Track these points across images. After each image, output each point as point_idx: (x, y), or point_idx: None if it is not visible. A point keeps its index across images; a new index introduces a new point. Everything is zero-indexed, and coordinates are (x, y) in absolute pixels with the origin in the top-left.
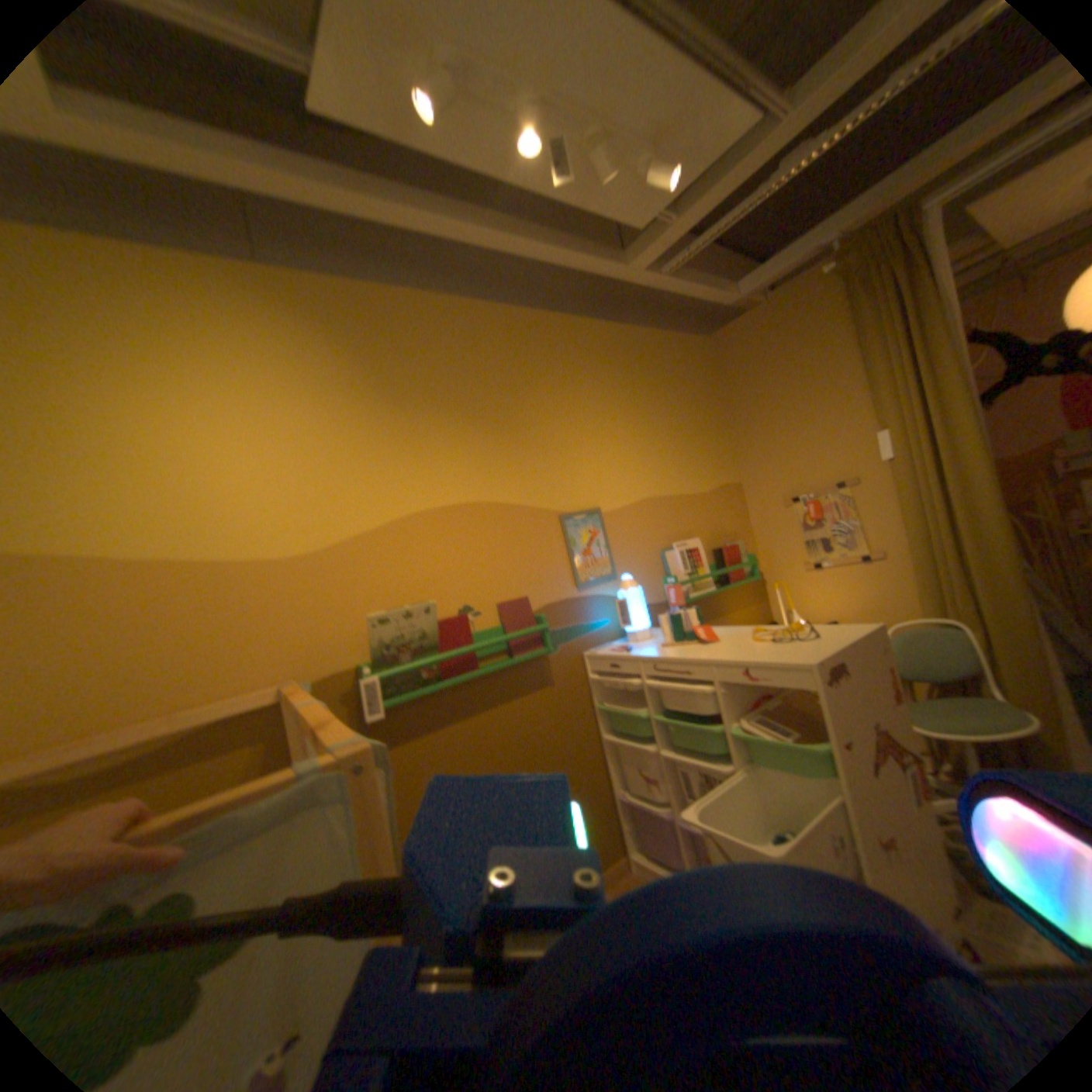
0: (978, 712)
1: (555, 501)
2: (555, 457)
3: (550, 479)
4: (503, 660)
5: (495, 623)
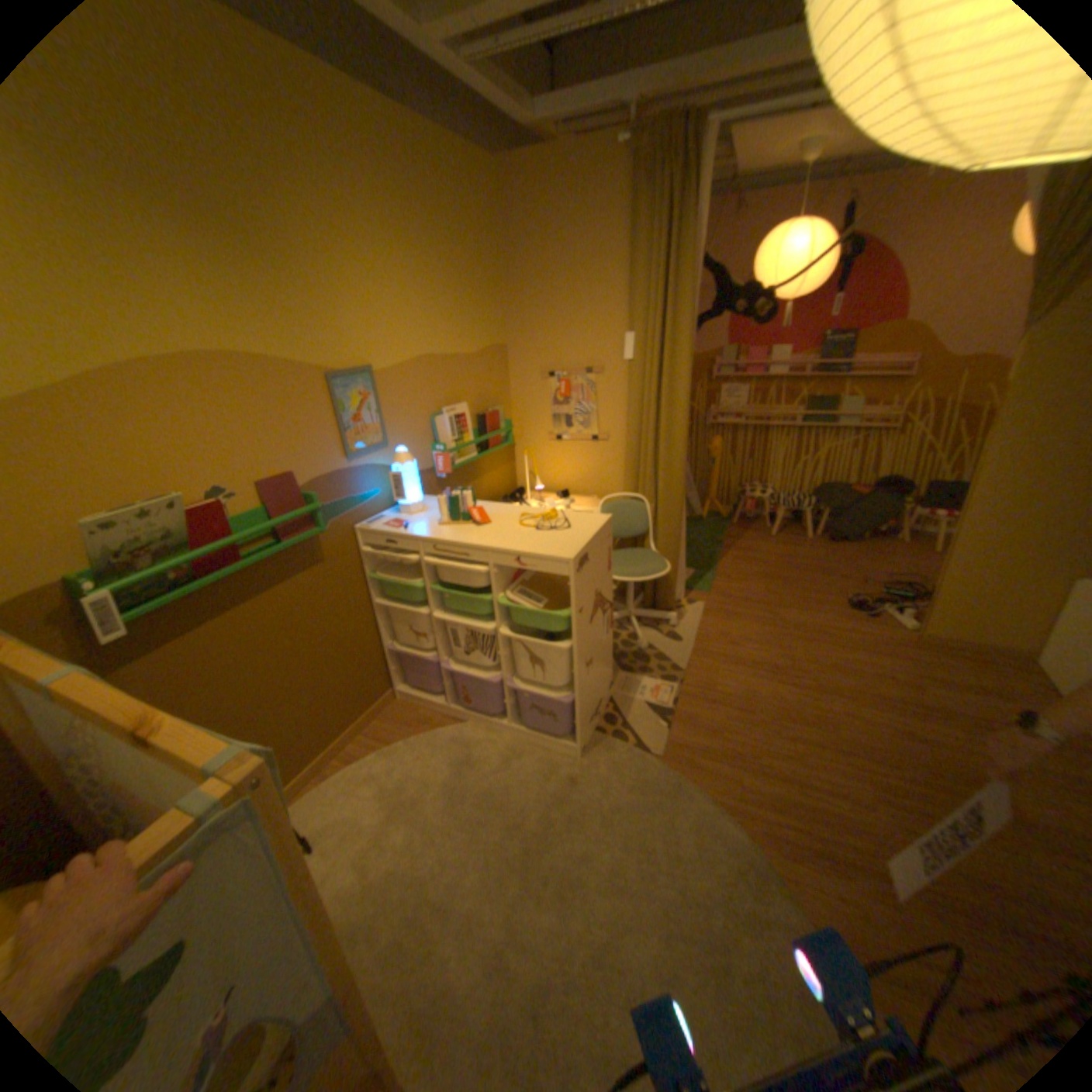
0: (640, 561)
1: (318, 355)
2: (316, 294)
3: (311, 325)
4: (265, 543)
5: (252, 504)
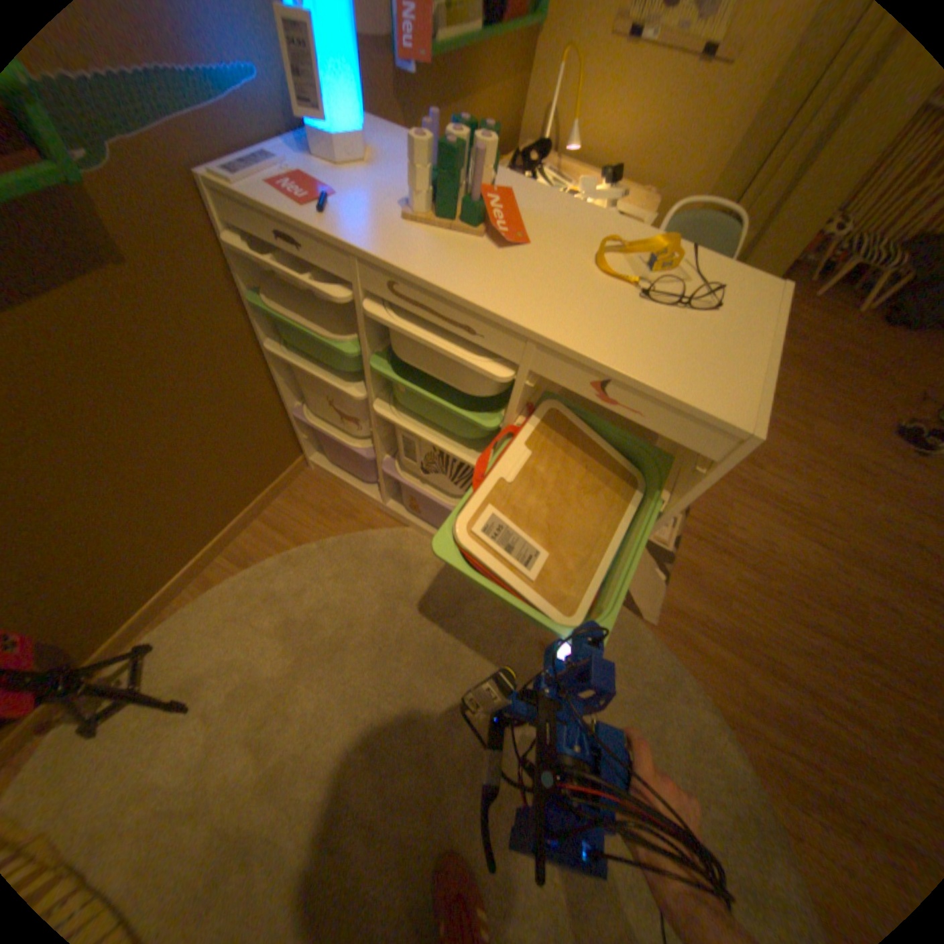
0: None
1: None
2: None
3: None
4: None
5: None
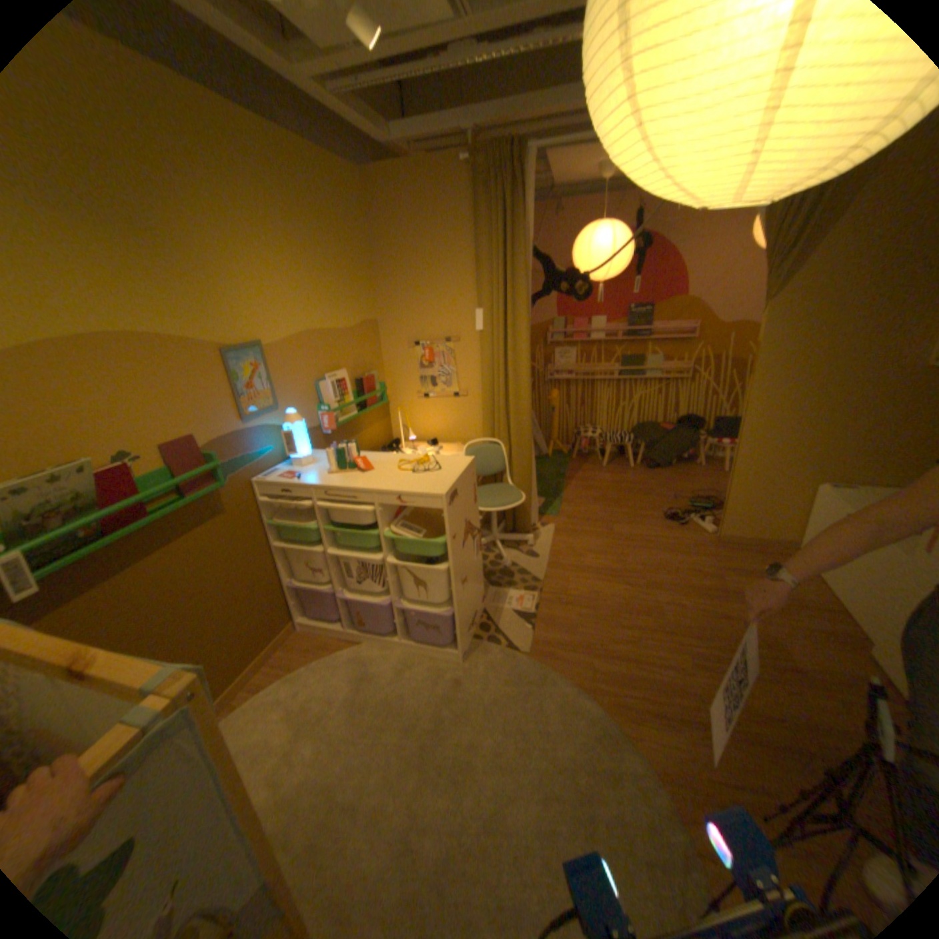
0: (500, 494)
1: (213, 332)
2: (209, 281)
3: (206, 307)
4: (170, 499)
5: (157, 465)
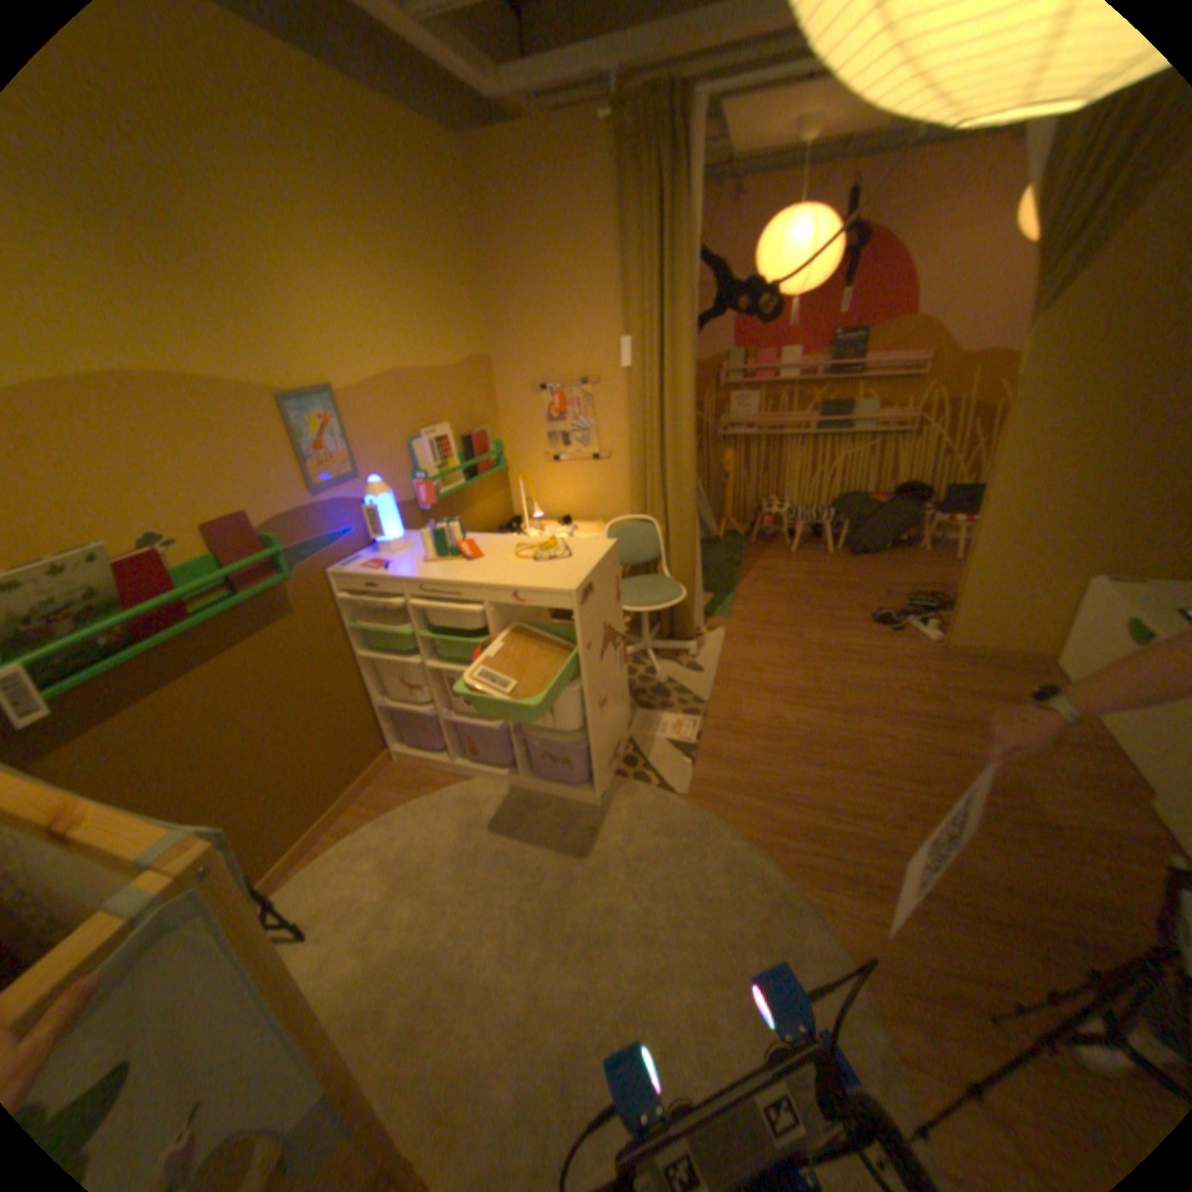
0: (653, 589)
1: (263, 373)
2: (254, 301)
3: (252, 338)
4: (217, 596)
5: (197, 552)
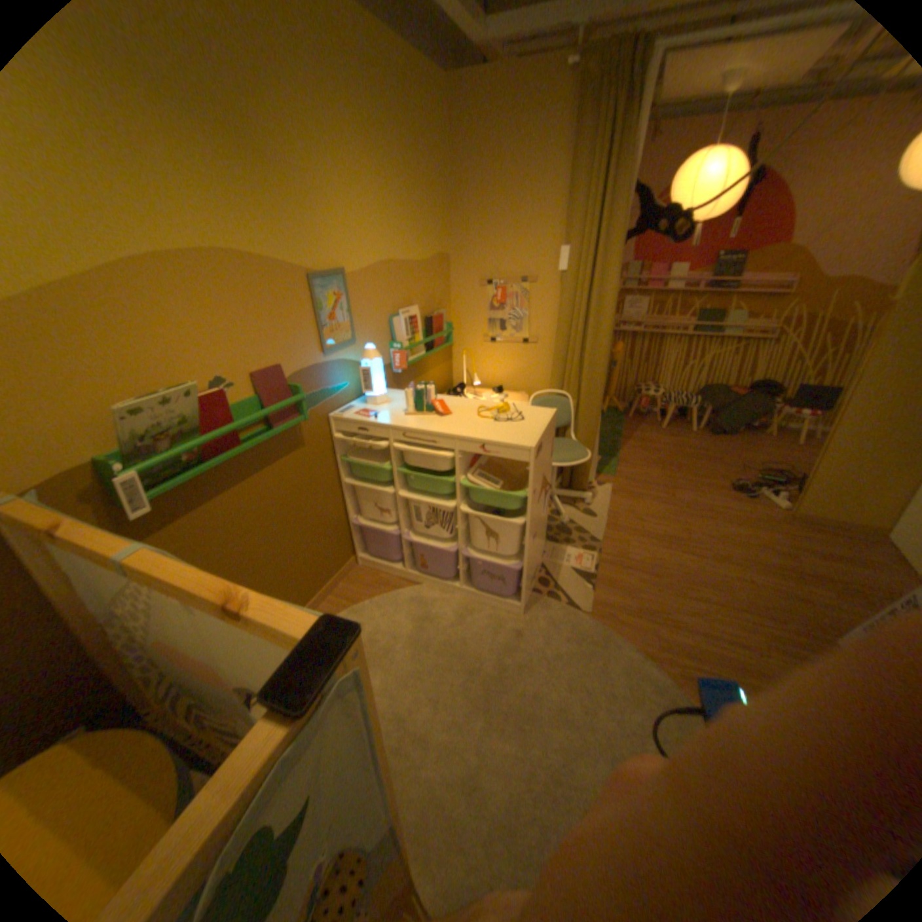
0: (566, 449)
1: (302, 255)
2: (301, 197)
3: (297, 226)
4: (259, 428)
5: (249, 393)
